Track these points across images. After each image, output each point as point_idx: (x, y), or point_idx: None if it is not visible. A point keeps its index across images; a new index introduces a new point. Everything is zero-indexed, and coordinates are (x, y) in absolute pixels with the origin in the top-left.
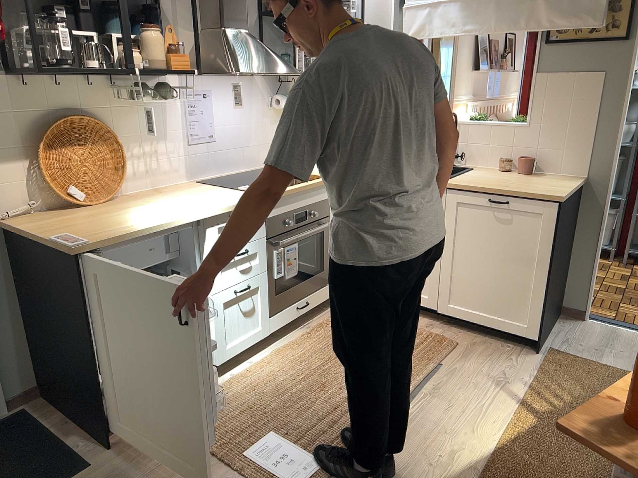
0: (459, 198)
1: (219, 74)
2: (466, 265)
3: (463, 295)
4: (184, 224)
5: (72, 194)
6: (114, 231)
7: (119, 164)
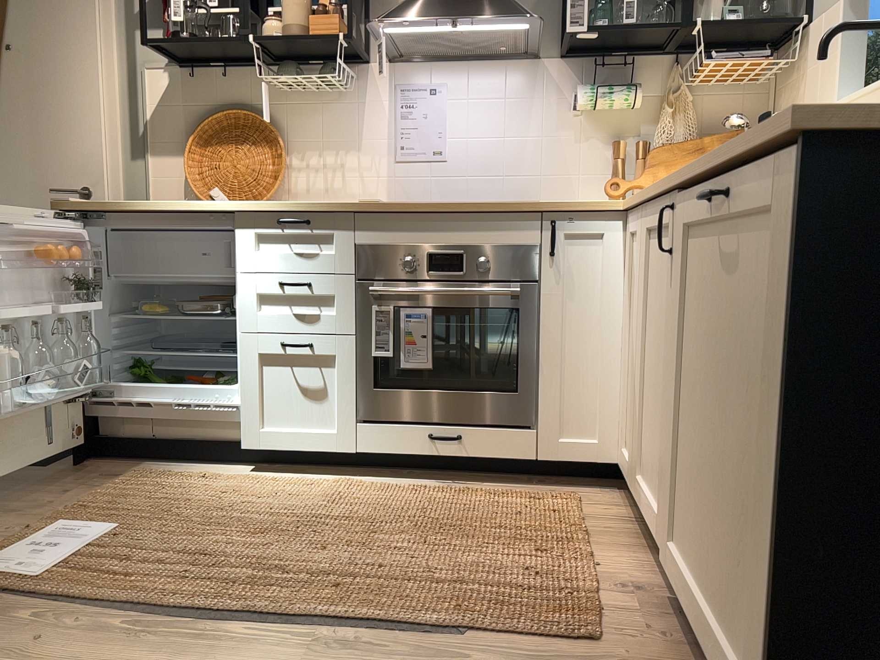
0: (691, 216)
1: (473, 61)
2: (698, 424)
3: (693, 524)
4: (195, 212)
5: (212, 196)
6: (118, 203)
7: (277, 171)
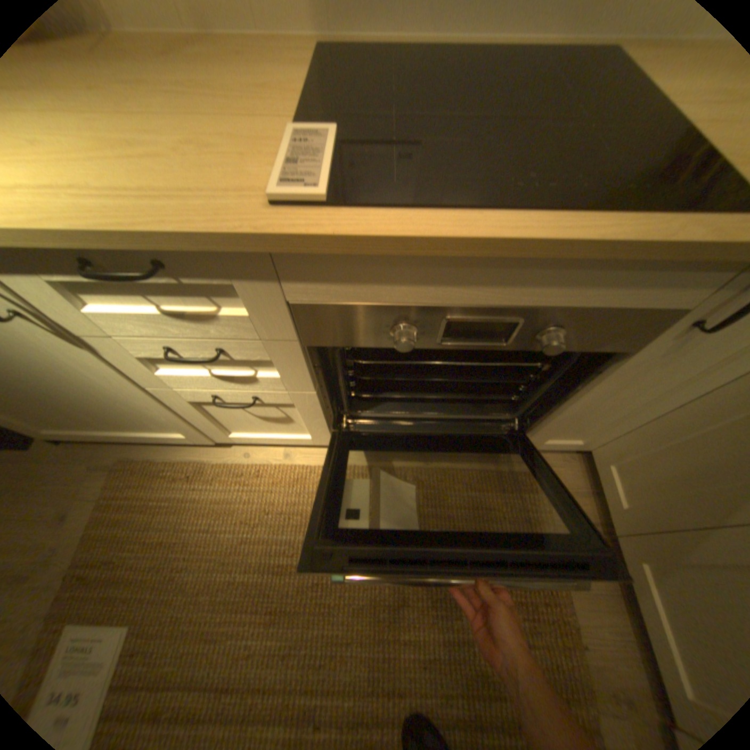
0: None
1: None
2: None
3: None
4: None
5: None
6: None
7: None
